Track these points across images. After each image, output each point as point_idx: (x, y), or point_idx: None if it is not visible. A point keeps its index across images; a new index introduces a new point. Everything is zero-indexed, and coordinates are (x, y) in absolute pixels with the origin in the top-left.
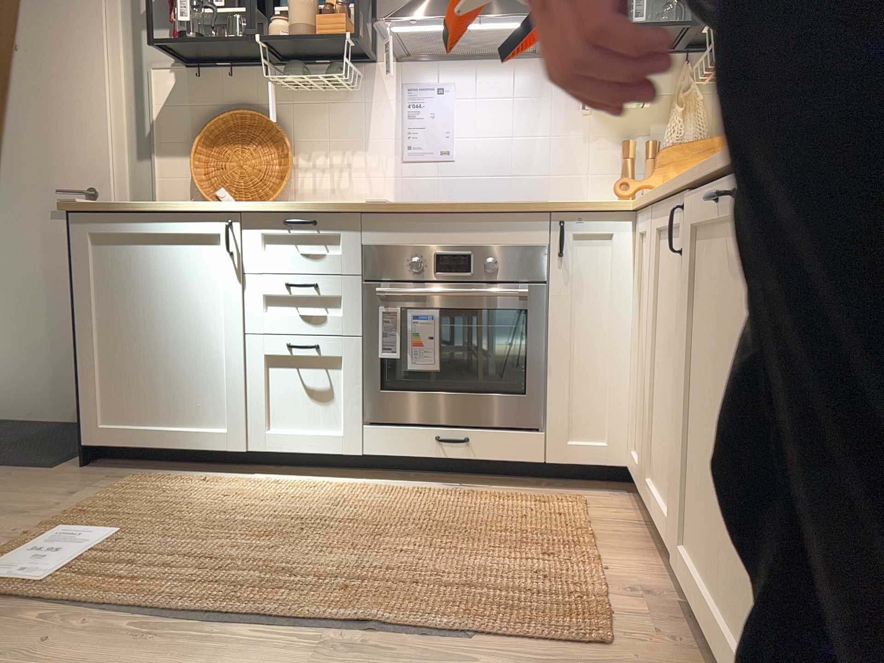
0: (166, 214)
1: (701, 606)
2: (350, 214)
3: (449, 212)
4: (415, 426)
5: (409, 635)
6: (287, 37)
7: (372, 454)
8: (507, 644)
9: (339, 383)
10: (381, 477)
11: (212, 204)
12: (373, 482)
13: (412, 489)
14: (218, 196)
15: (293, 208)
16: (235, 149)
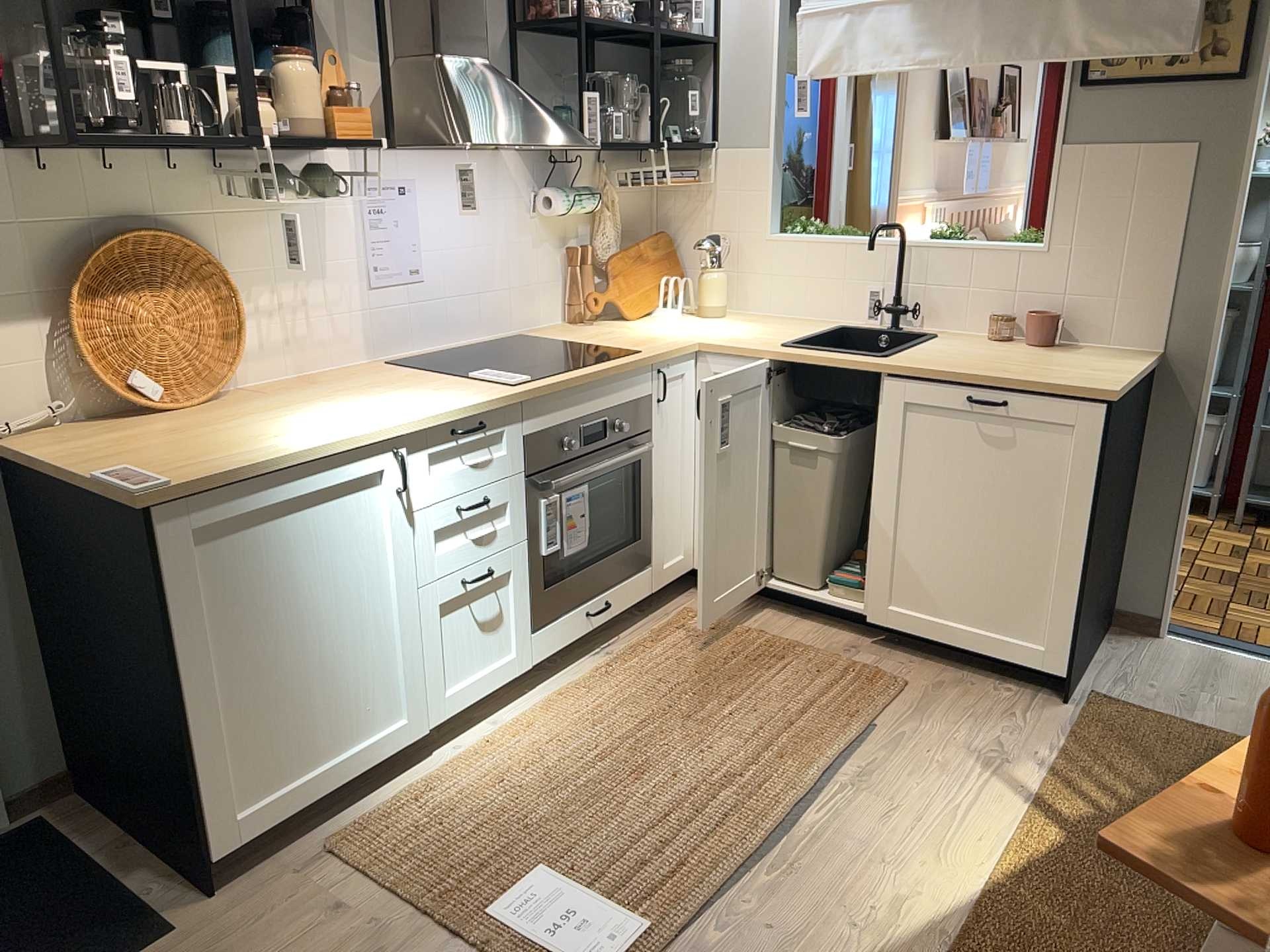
0: (309, 461)
1: (927, 633)
2: (514, 404)
3: (591, 380)
4: (556, 612)
5: (855, 746)
6: (284, 133)
7: (540, 660)
8: (885, 715)
9: (508, 600)
10: (529, 681)
11: (376, 432)
12: (537, 688)
13: (581, 675)
14: (136, 387)
15: (465, 413)
16: (143, 299)
